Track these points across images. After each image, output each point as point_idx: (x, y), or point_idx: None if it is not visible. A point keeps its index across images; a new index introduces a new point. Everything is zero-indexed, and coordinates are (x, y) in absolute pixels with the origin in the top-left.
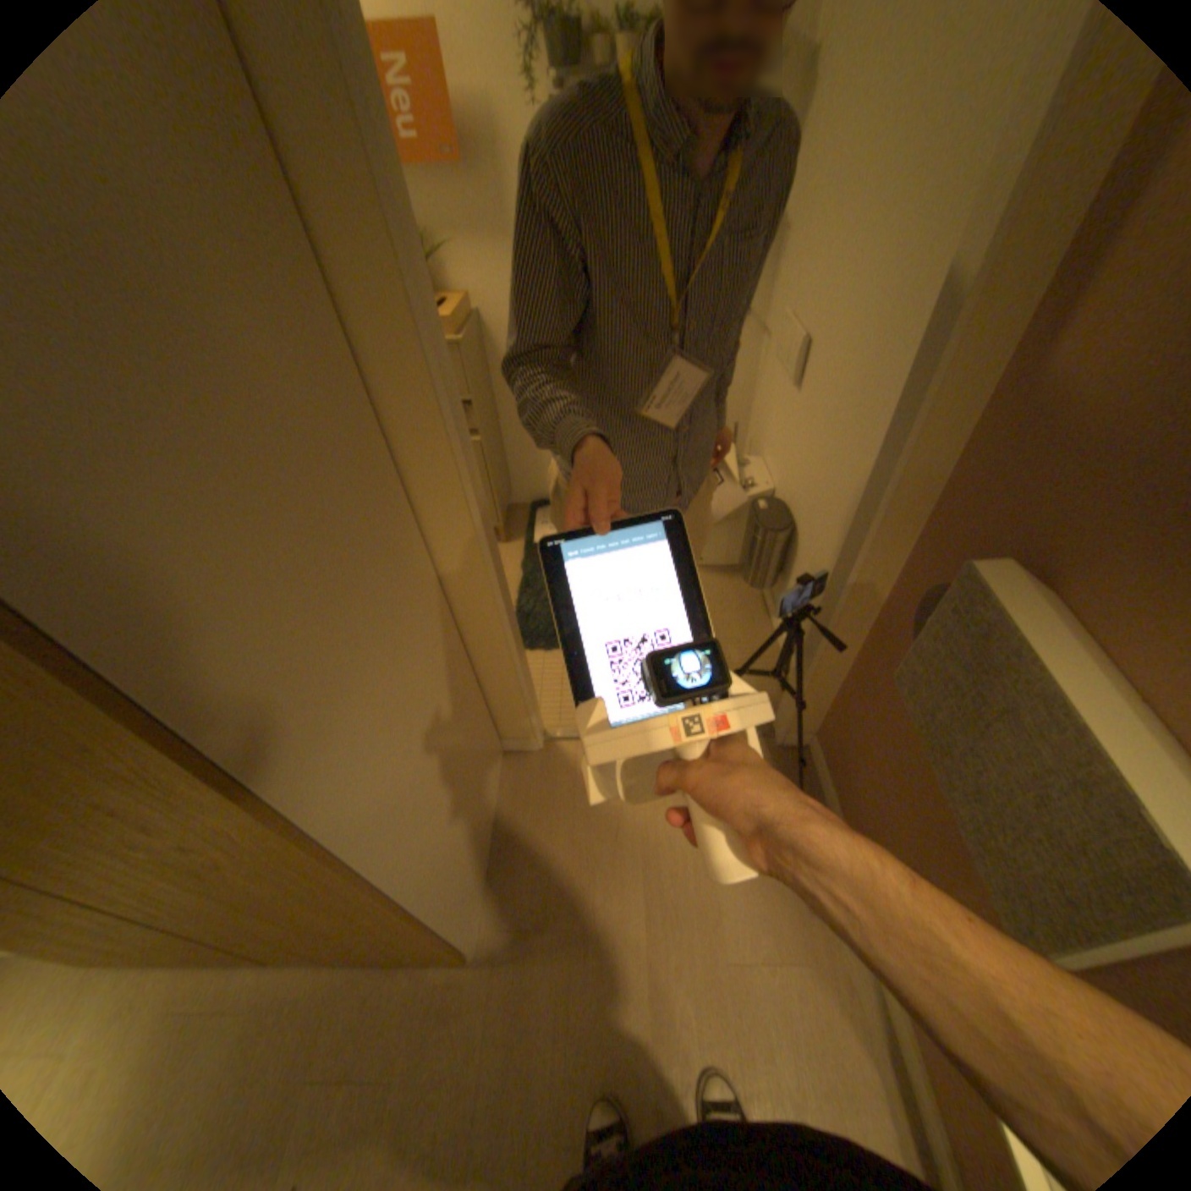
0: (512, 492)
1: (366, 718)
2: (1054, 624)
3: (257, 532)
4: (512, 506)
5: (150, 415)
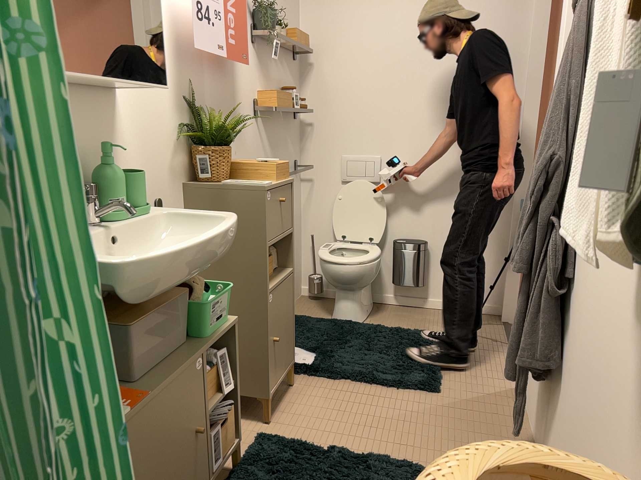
0: None
1: None
2: None
3: None
4: None
5: None
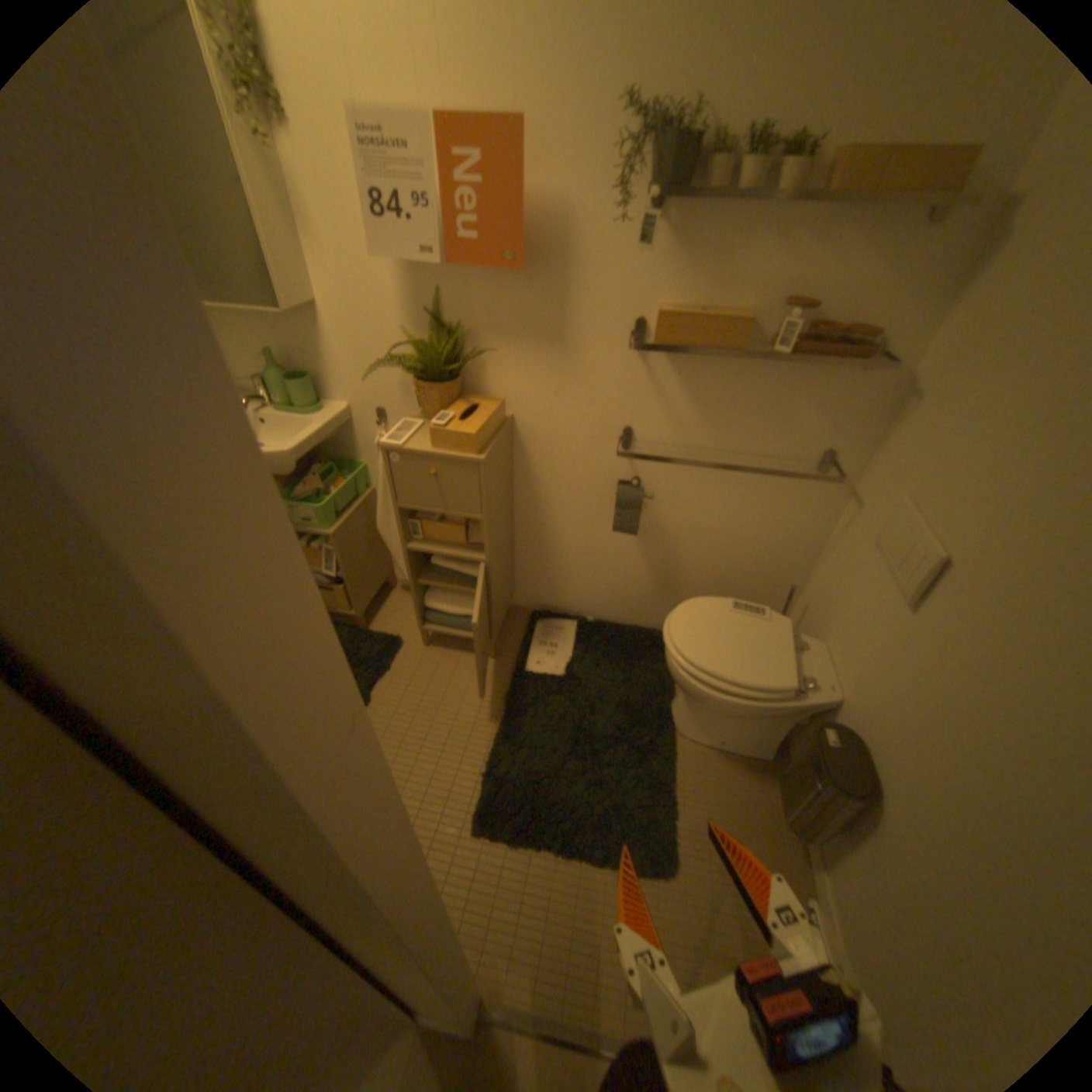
0: (514, 594)
1: None
2: None
3: None
4: (512, 607)
5: None
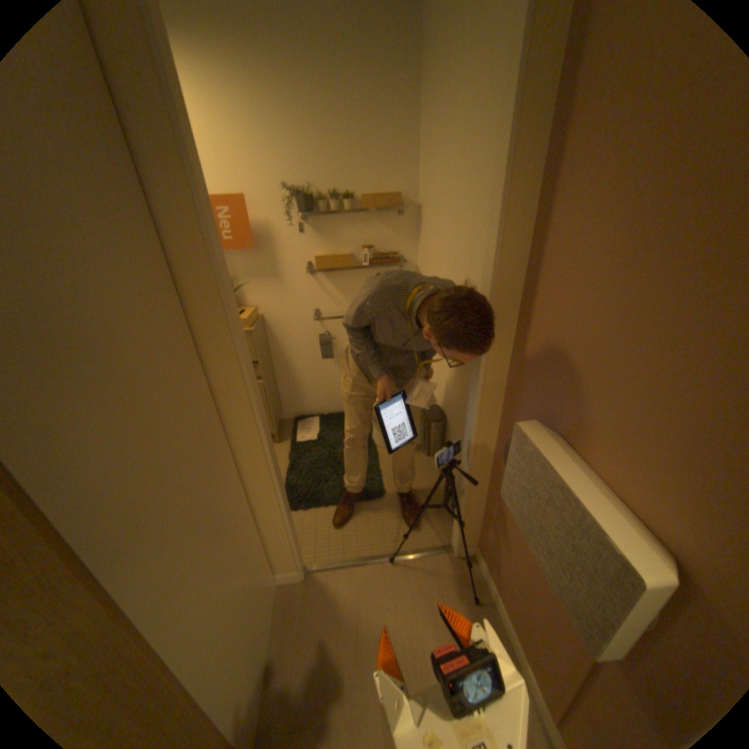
0: (282, 412)
1: (184, 550)
2: (557, 450)
3: (133, 431)
4: (282, 420)
5: (89, 372)
